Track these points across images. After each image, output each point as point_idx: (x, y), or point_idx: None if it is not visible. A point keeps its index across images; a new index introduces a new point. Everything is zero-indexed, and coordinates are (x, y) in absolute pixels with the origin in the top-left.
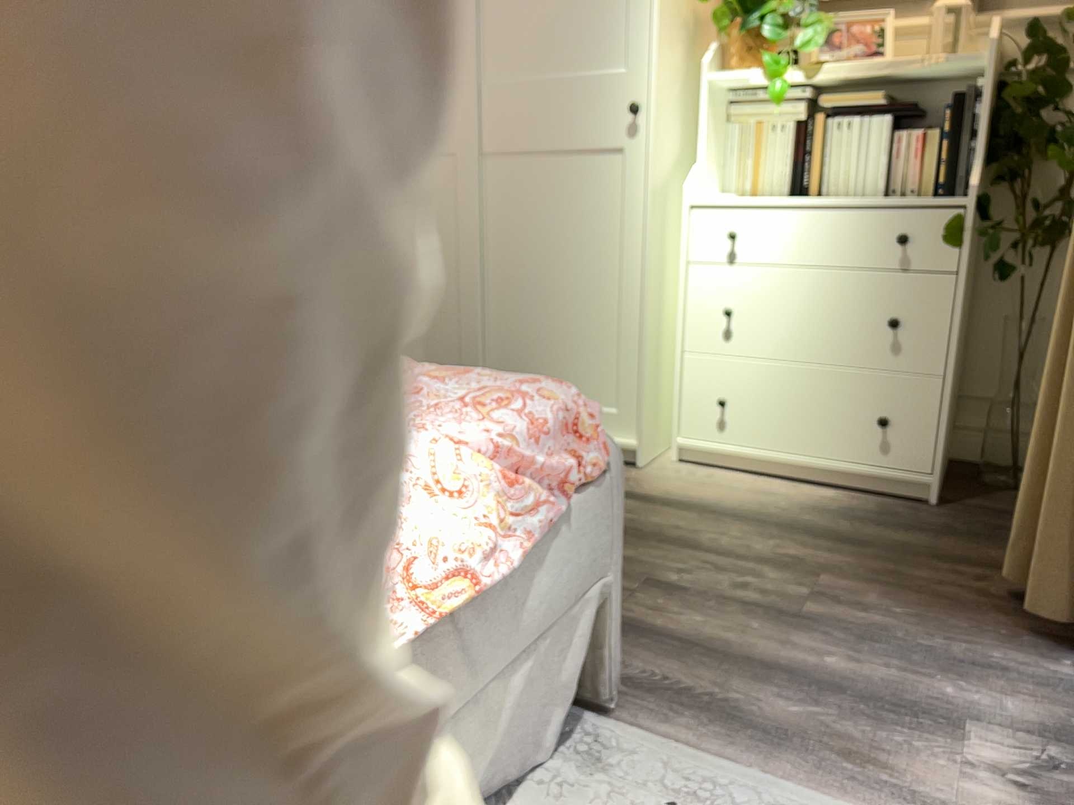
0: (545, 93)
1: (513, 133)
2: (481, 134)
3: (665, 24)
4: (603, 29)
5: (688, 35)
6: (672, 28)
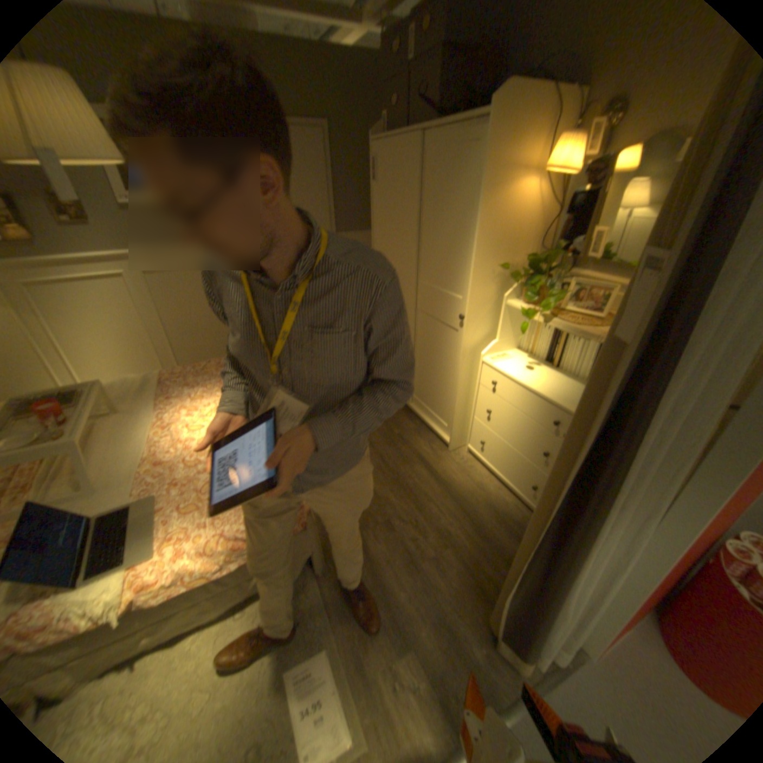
0: (436, 294)
1: (426, 305)
2: (417, 301)
3: (480, 282)
4: (457, 276)
5: (505, 278)
6: (488, 281)
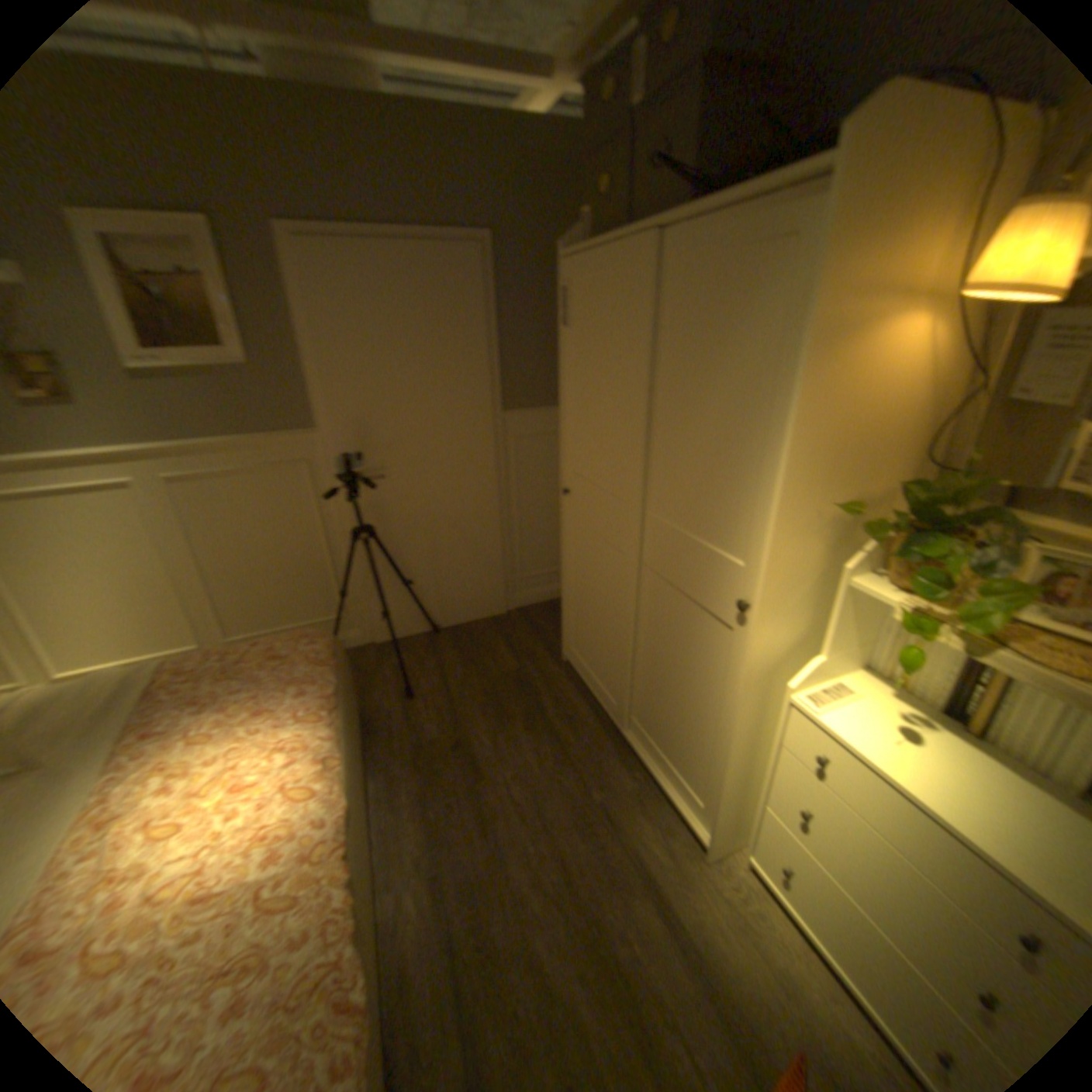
0: (683, 546)
1: (660, 561)
2: (641, 549)
3: (790, 541)
4: (732, 518)
5: (843, 528)
6: (806, 537)
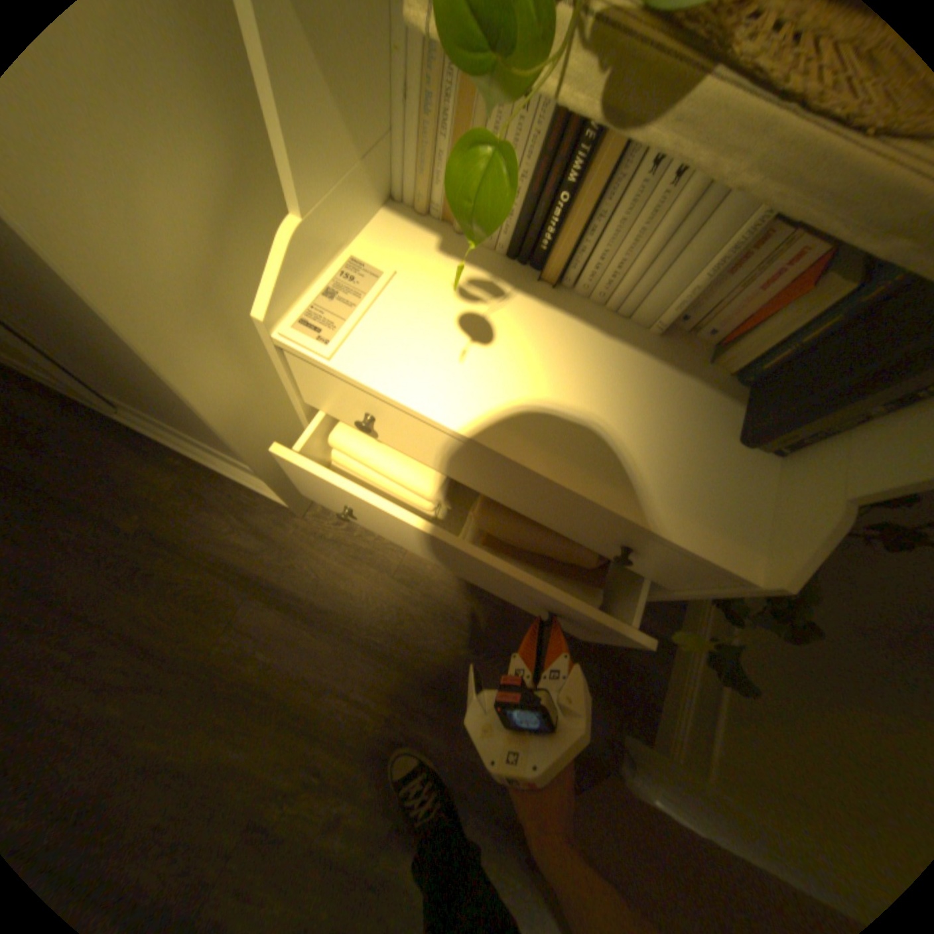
0: None
1: None
2: None
3: None
4: None
5: None
6: None
